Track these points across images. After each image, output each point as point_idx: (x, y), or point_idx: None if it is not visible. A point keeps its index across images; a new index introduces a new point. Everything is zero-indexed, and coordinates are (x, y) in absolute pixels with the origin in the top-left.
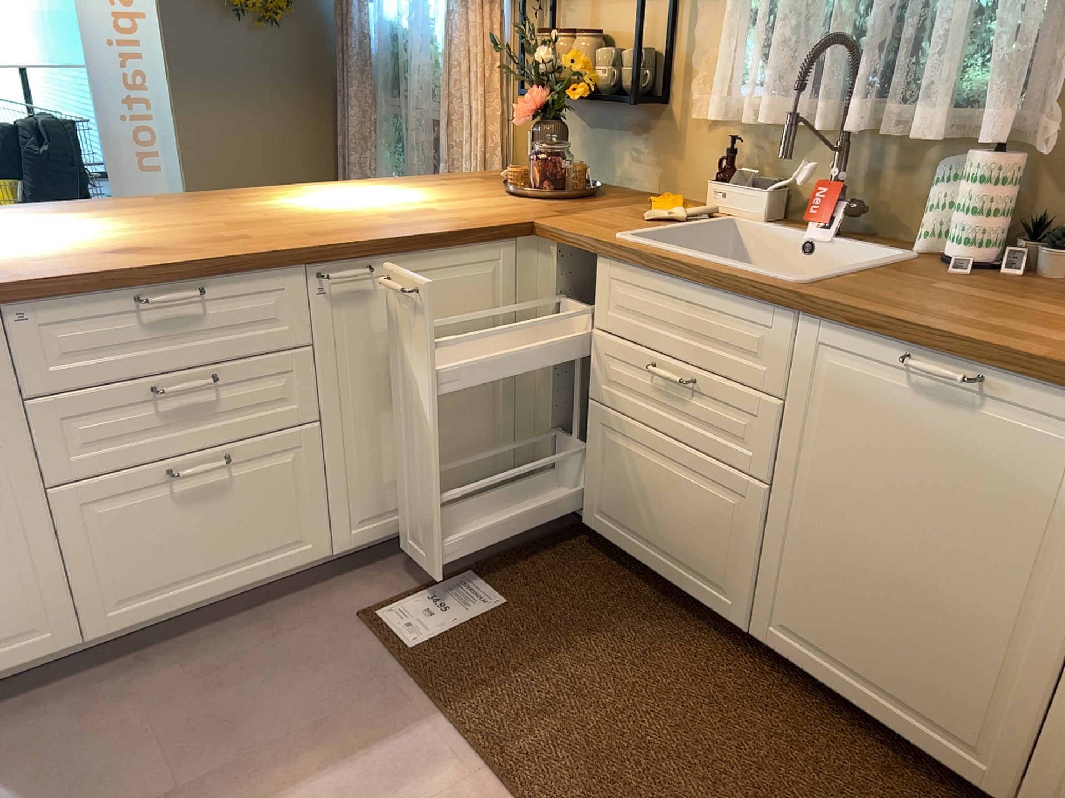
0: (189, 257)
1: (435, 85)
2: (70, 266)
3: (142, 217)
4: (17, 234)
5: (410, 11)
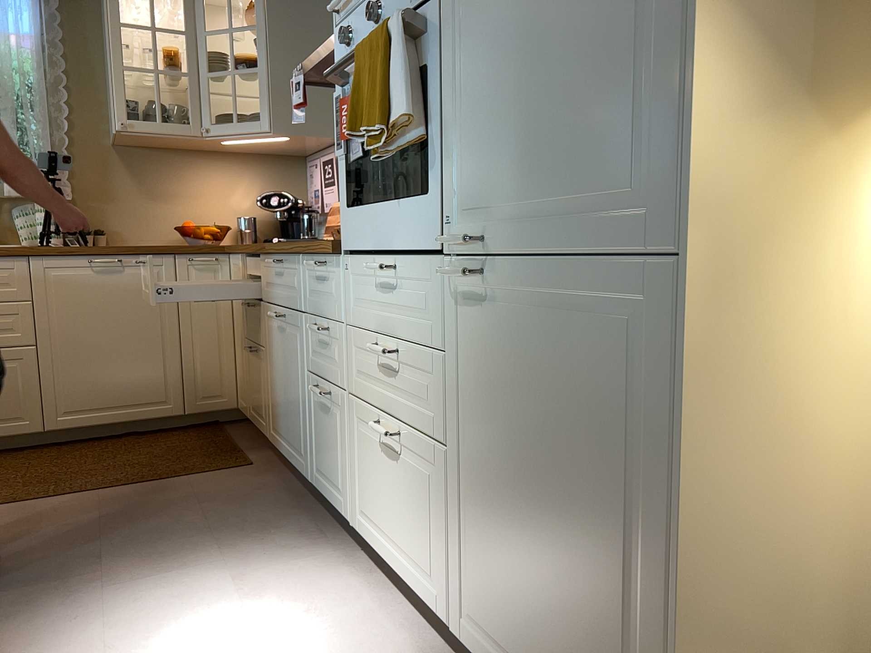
0: None
1: None
2: None
3: None
4: None
5: None
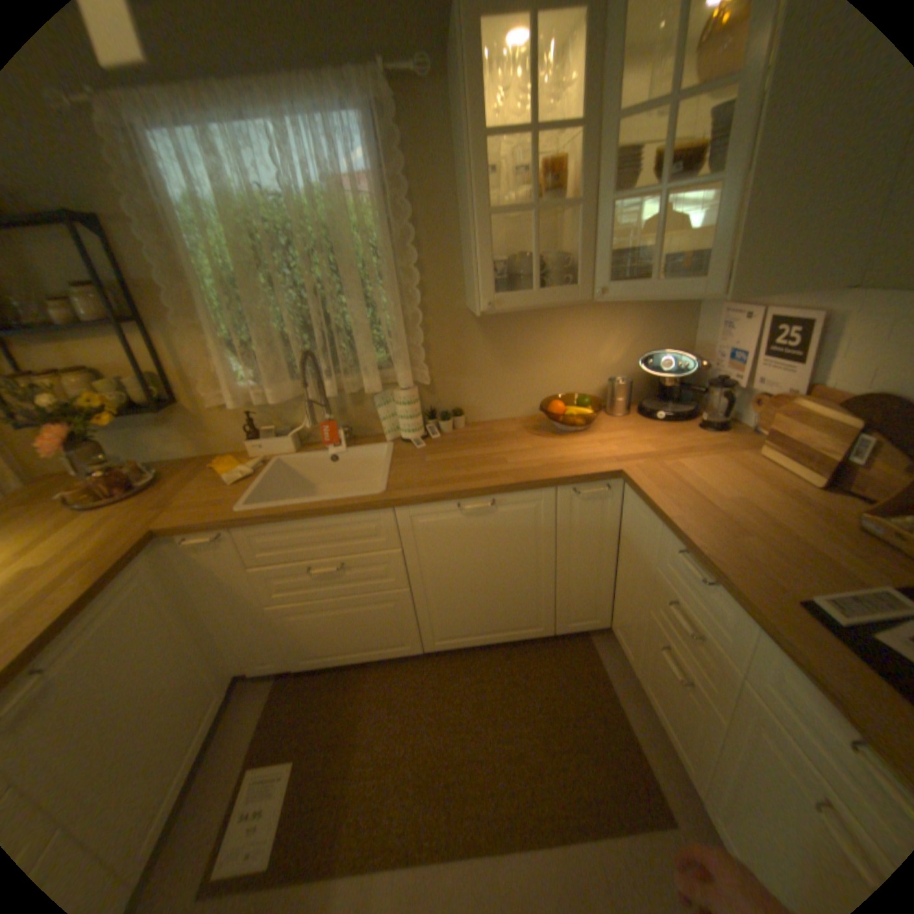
0: None
1: None
2: None
3: None
4: None
5: None
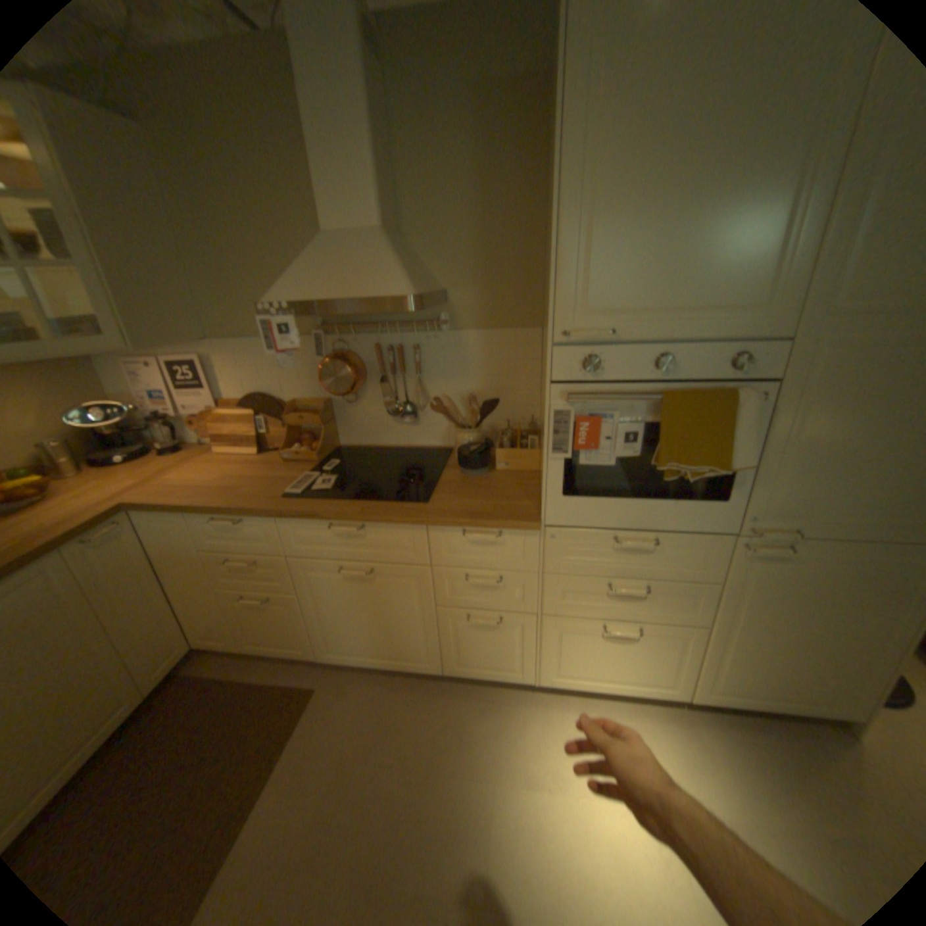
0: None
1: None
2: None
3: None
4: None
5: None
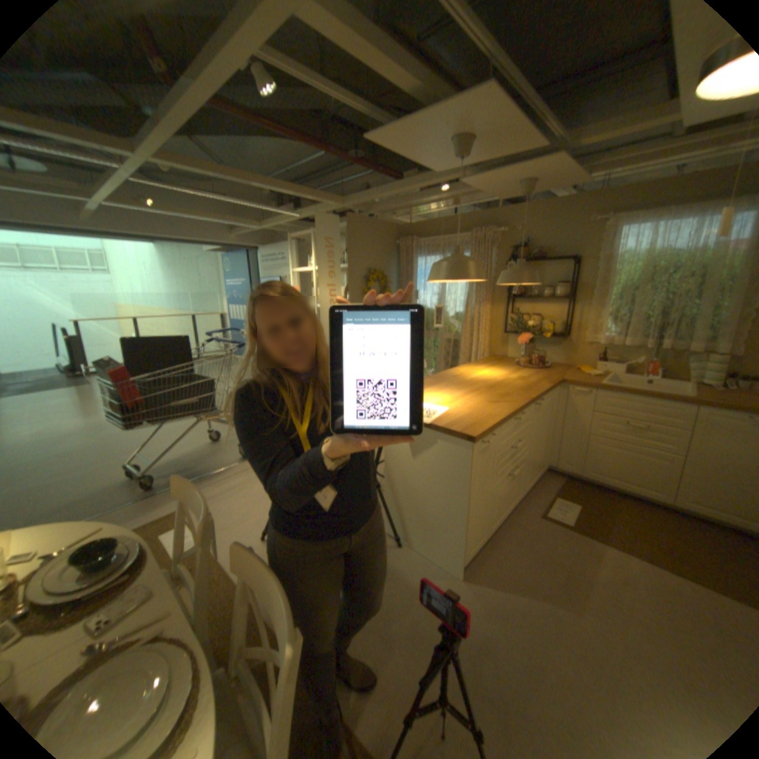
0: (518, 403)
1: (452, 327)
2: (496, 410)
3: (451, 387)
4: (438, 398)
5: (436, 302)
